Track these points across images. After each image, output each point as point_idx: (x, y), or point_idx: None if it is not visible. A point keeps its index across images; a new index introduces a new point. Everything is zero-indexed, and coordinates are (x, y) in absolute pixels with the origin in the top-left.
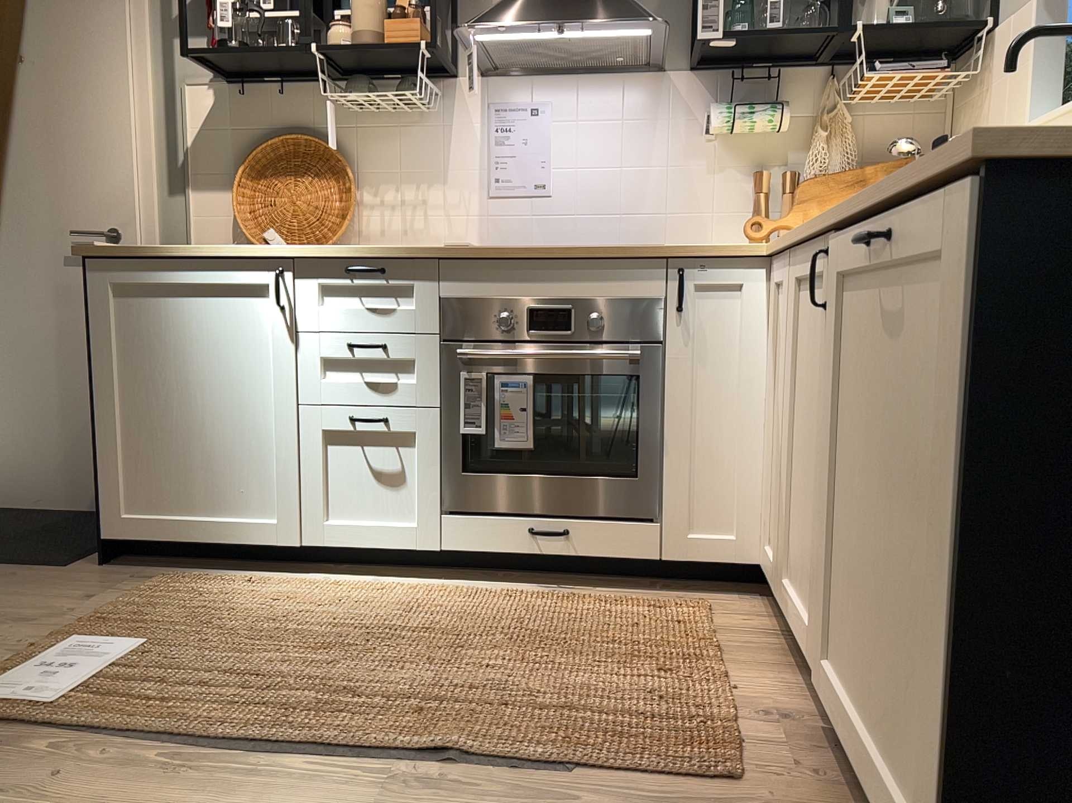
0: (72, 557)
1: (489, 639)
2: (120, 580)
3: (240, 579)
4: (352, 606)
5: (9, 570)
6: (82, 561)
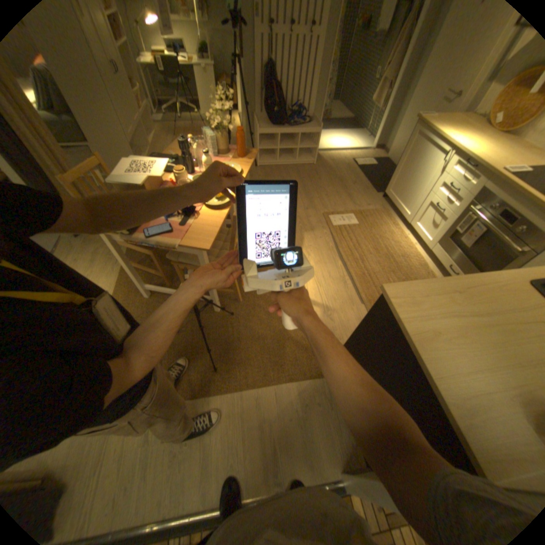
0: (381, 191)
1: (402, 275)
2: (378, 204)
3: (393, 221)
4: (397, 245)
5: (369, 187)
6: (381, 193)
